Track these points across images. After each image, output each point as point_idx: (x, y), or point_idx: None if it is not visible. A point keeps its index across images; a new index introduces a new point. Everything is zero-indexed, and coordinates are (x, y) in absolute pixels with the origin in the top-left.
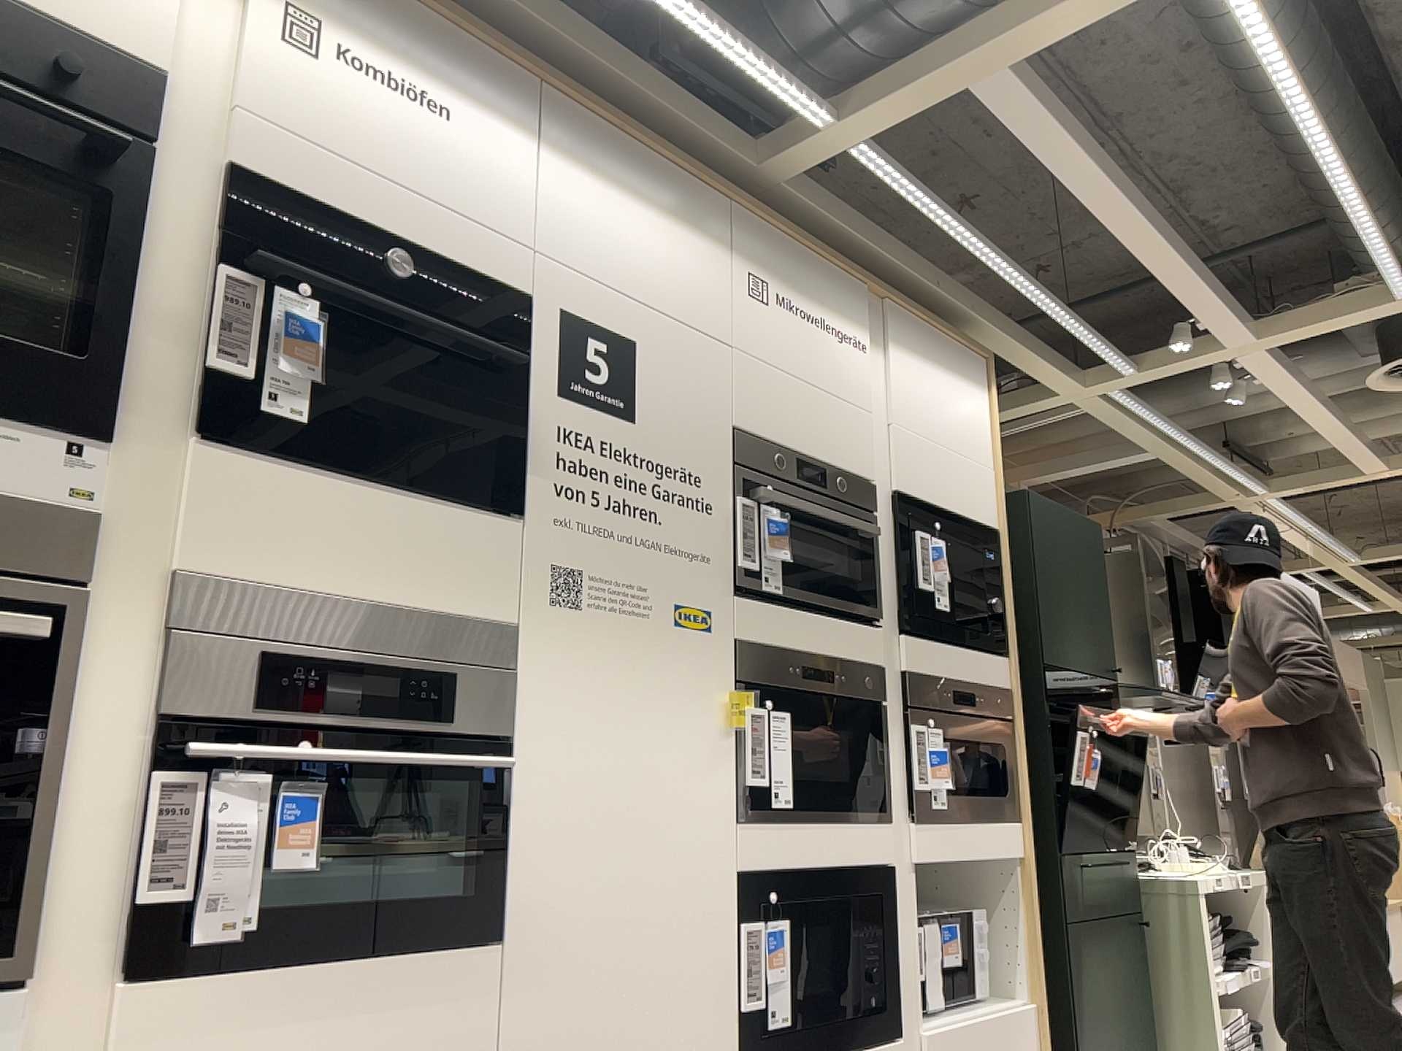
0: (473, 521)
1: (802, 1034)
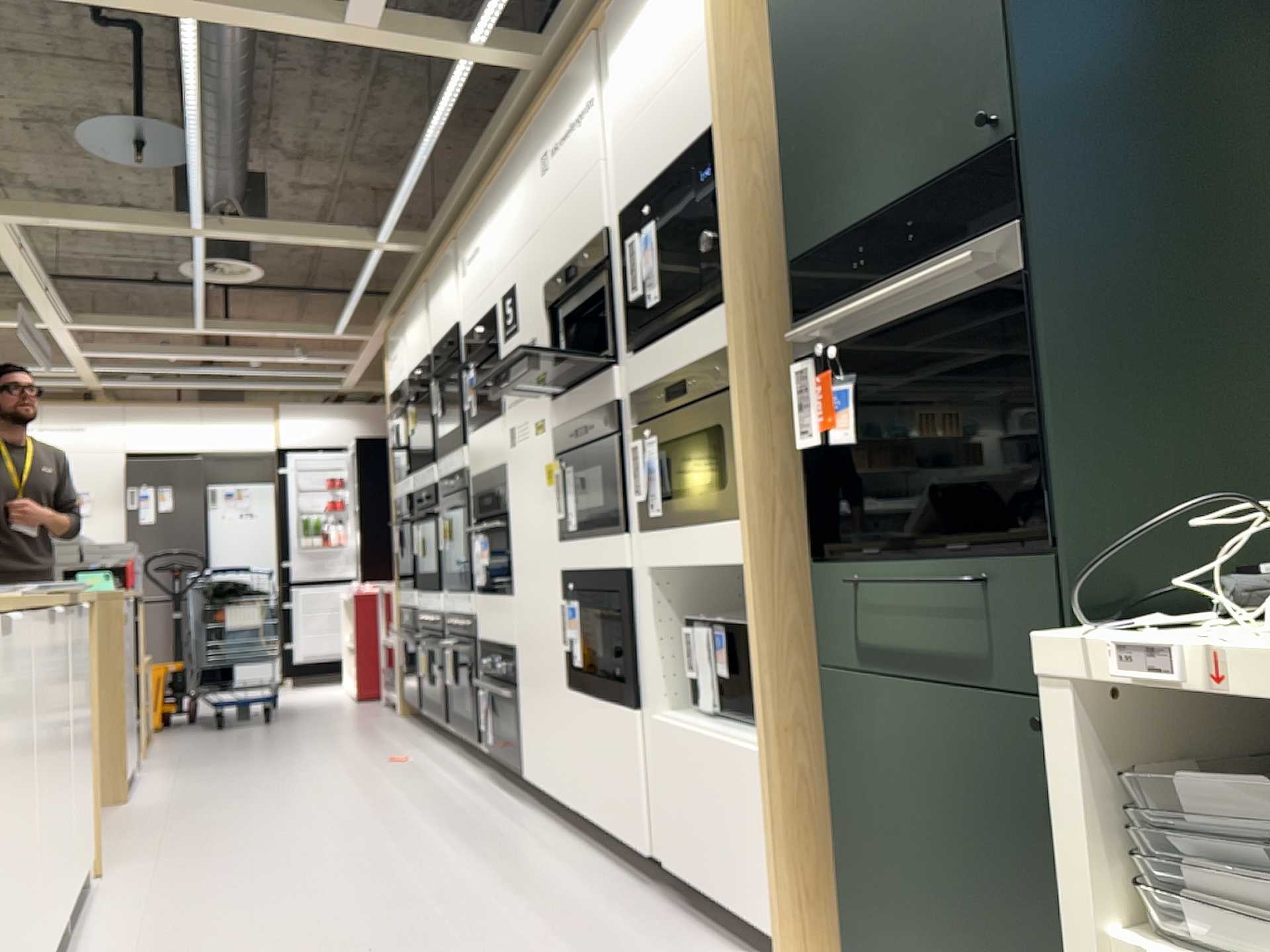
0: (495, 424)
1: (588, 677)
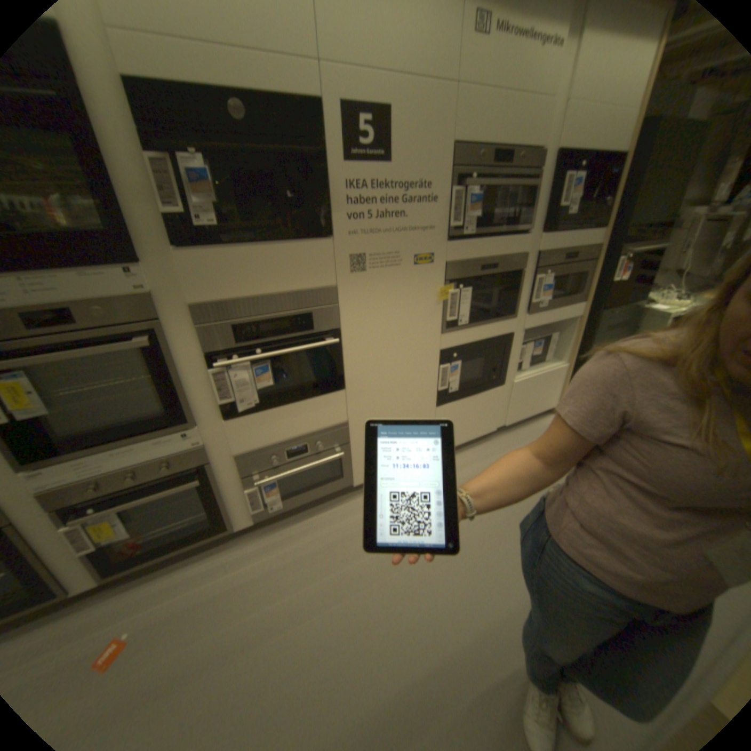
0: (308, 247)
1: (461, 392)
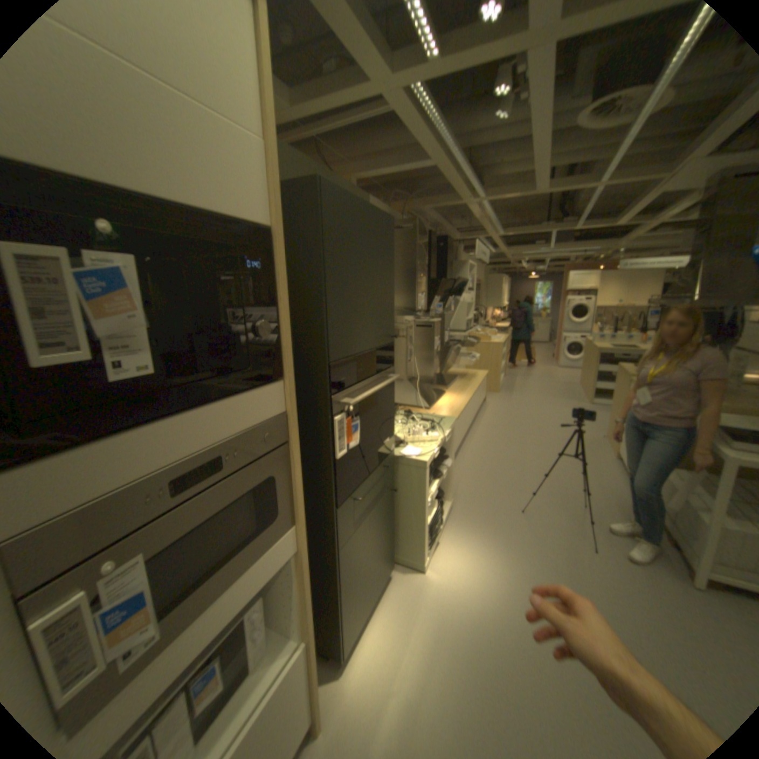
0: None
1: None
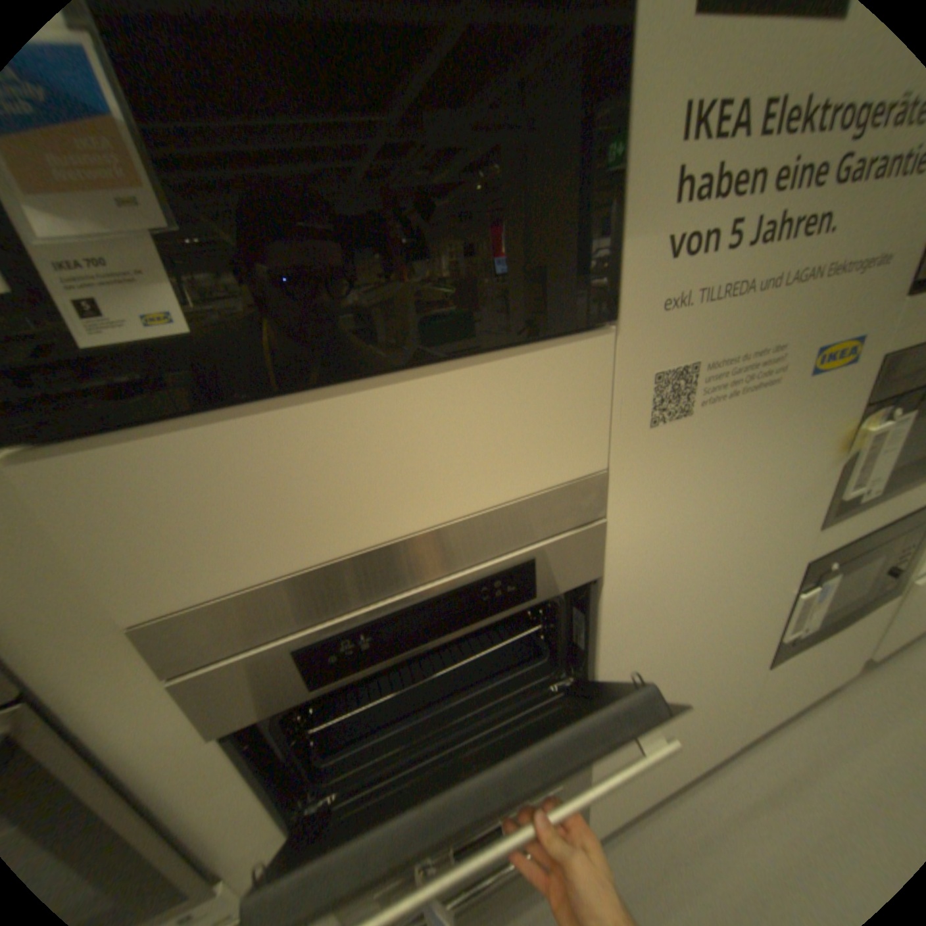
0: (540, 365)
1: (826, 630)
